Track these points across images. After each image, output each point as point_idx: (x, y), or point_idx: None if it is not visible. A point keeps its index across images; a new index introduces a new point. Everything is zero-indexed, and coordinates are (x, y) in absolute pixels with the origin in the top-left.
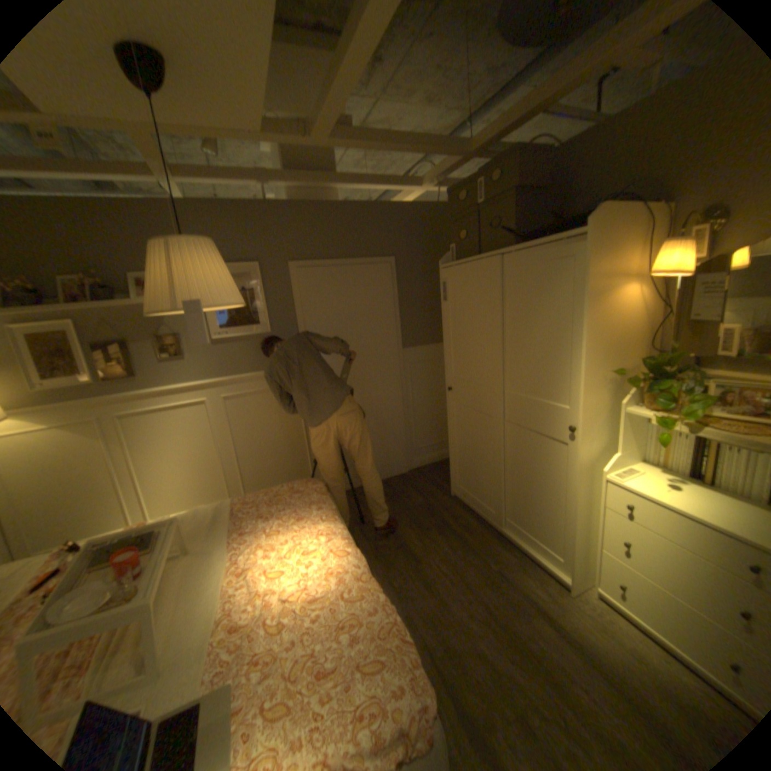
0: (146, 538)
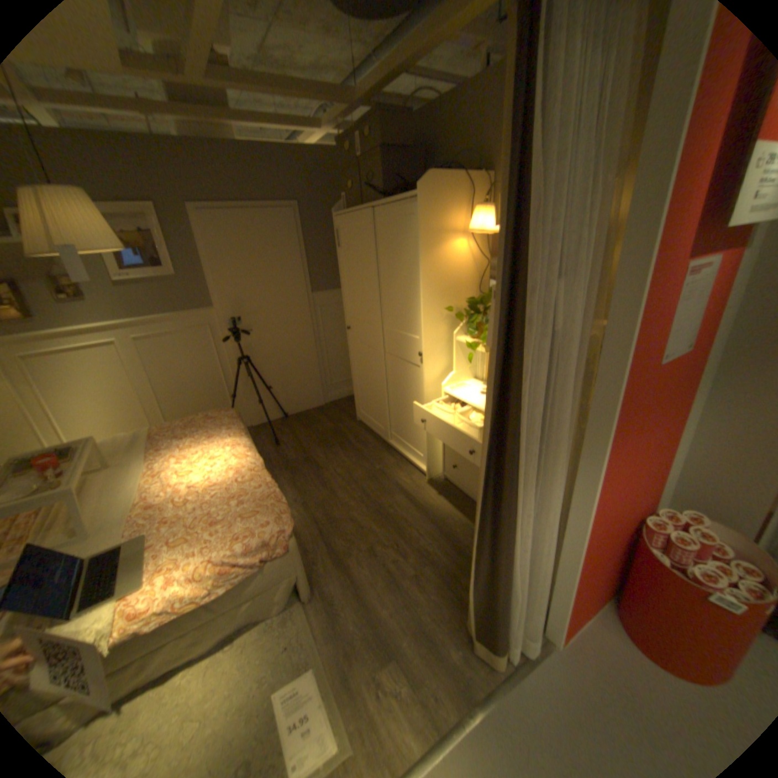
0: (67, 450)
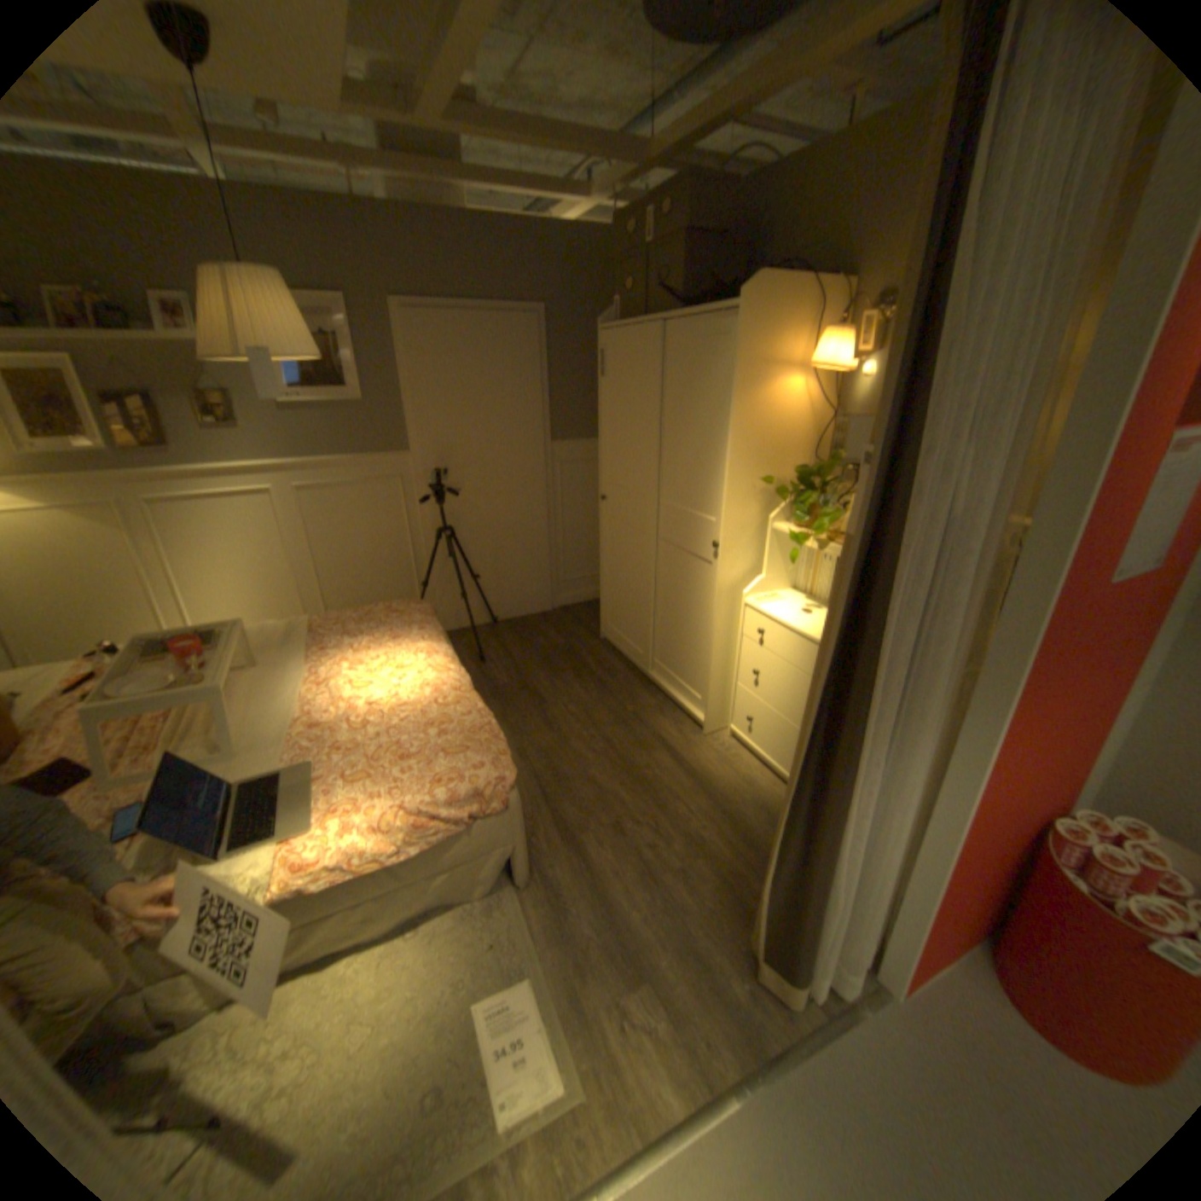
0: (209, 634)
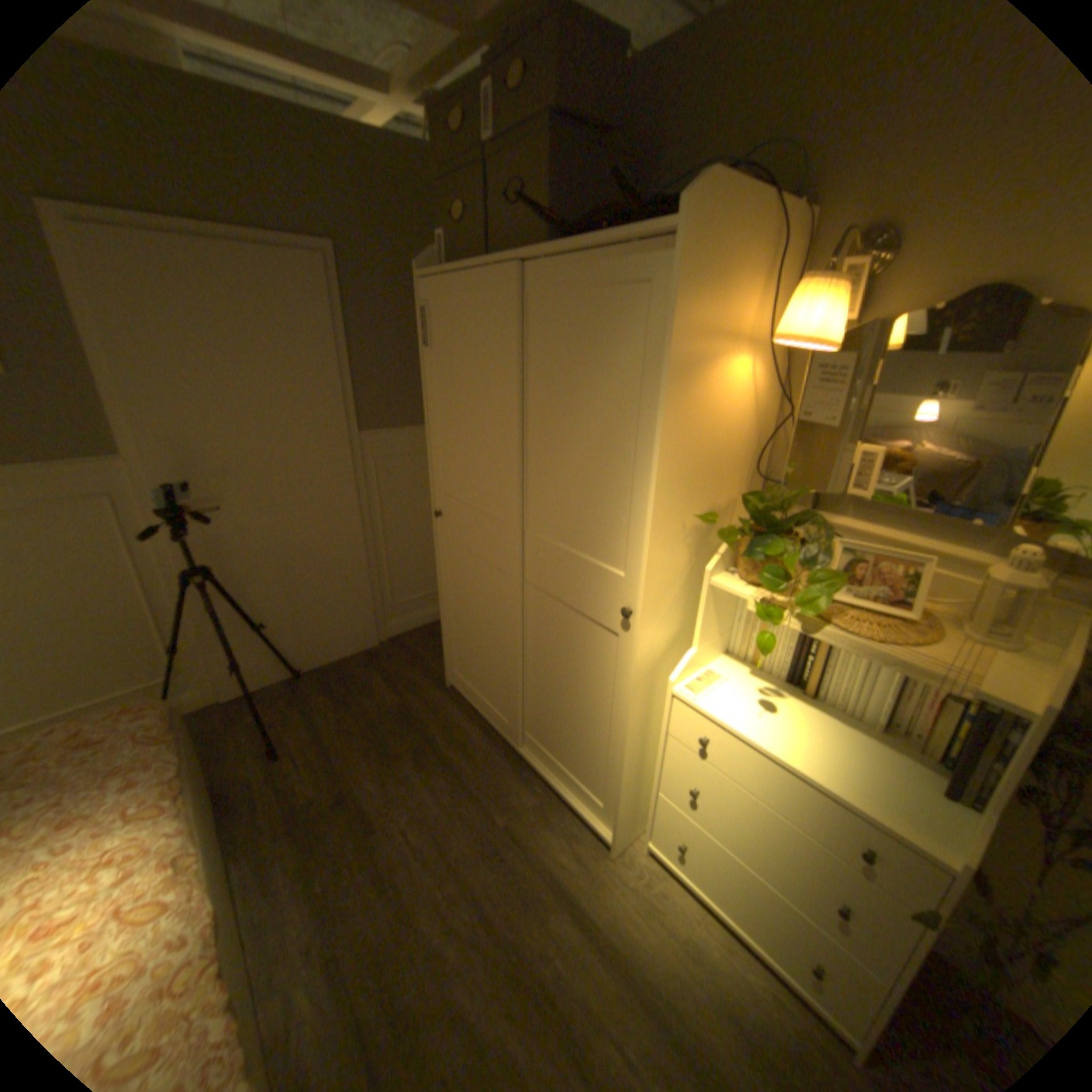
0: None
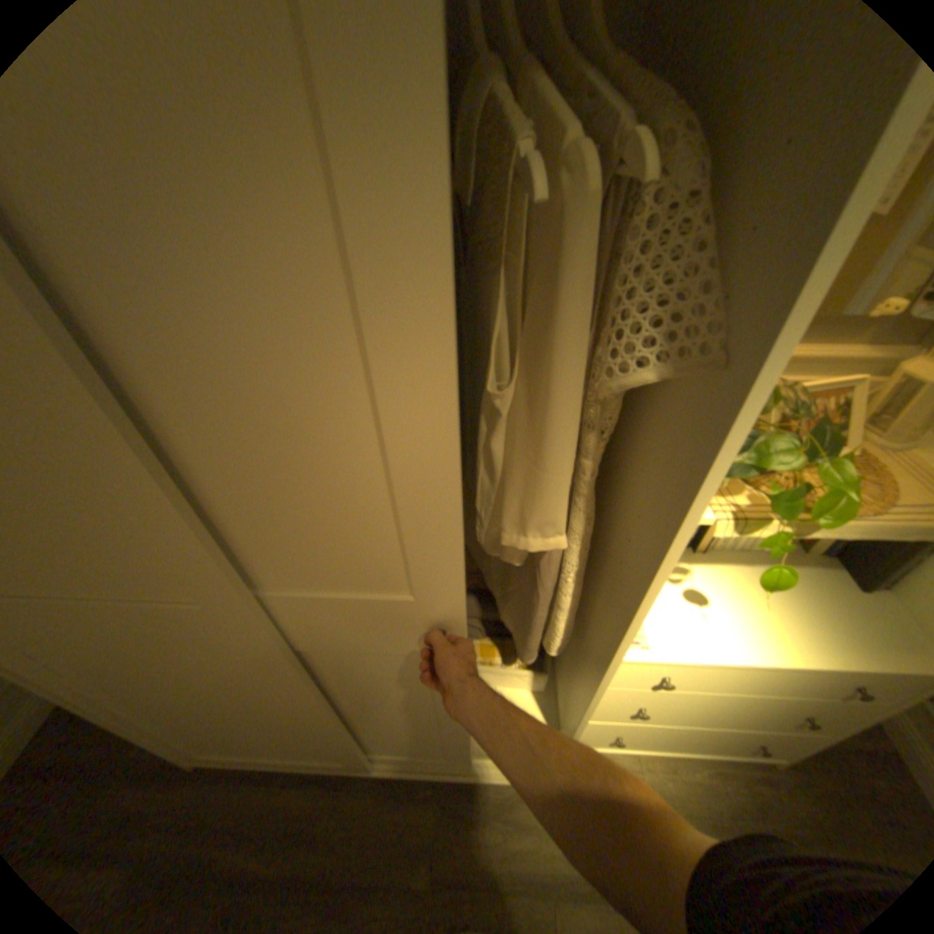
0: None
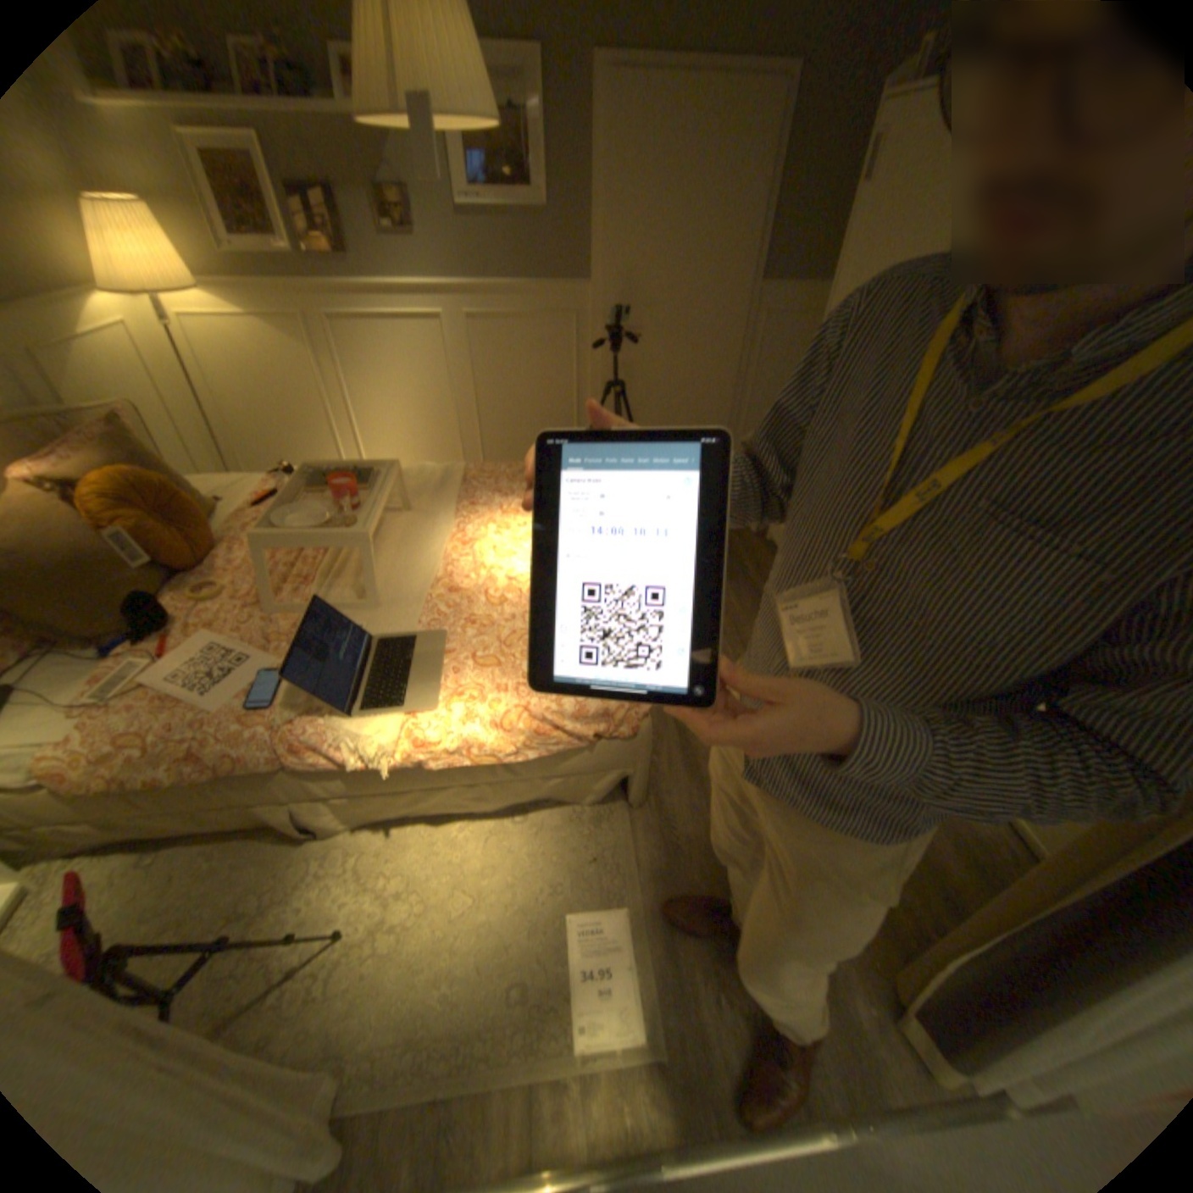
0: (366, 474)
